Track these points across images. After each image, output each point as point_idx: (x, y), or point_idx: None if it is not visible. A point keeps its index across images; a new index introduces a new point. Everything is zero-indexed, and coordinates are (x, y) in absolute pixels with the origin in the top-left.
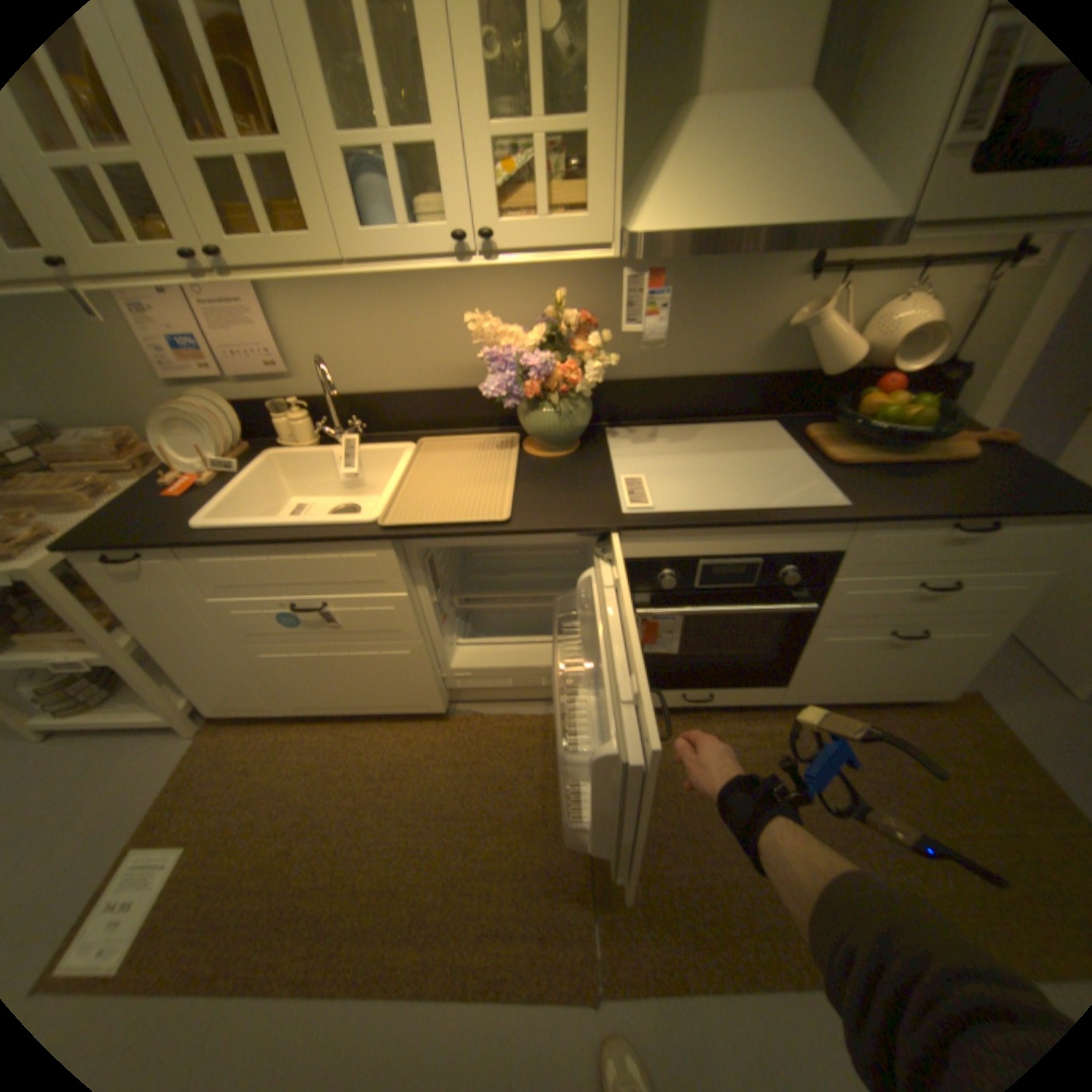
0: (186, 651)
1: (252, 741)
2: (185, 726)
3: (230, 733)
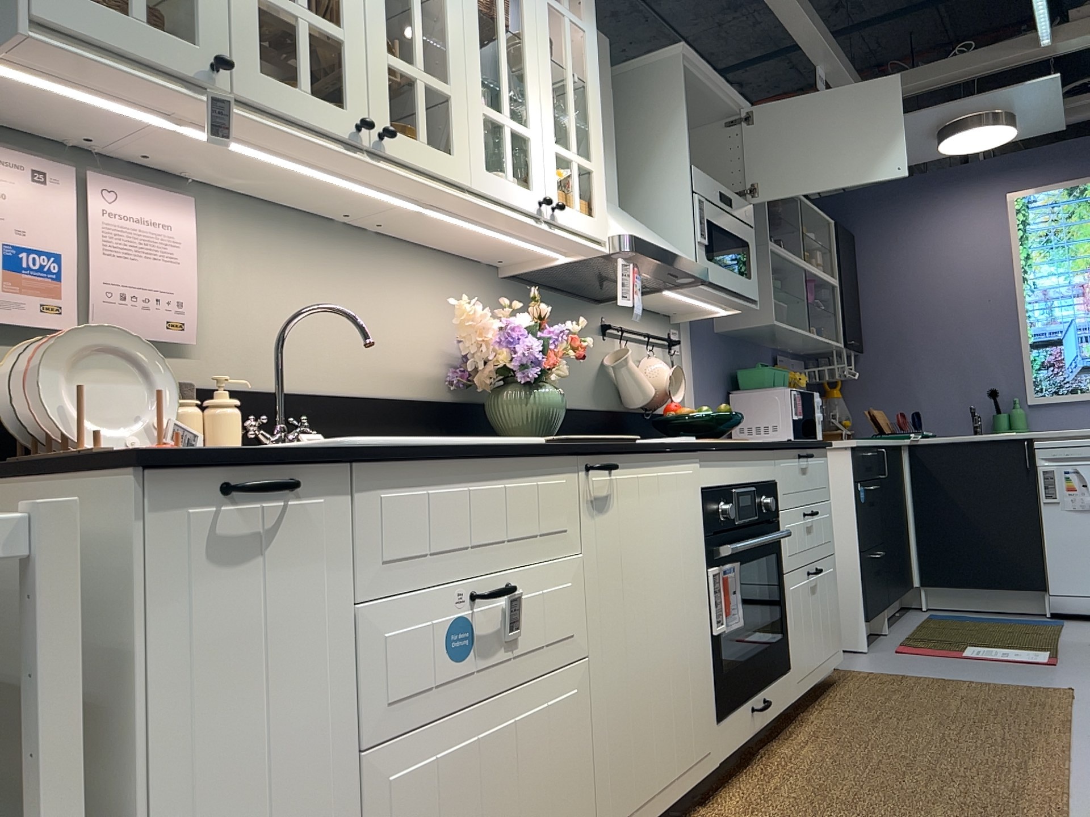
0: None
1: None
2: None
3: None
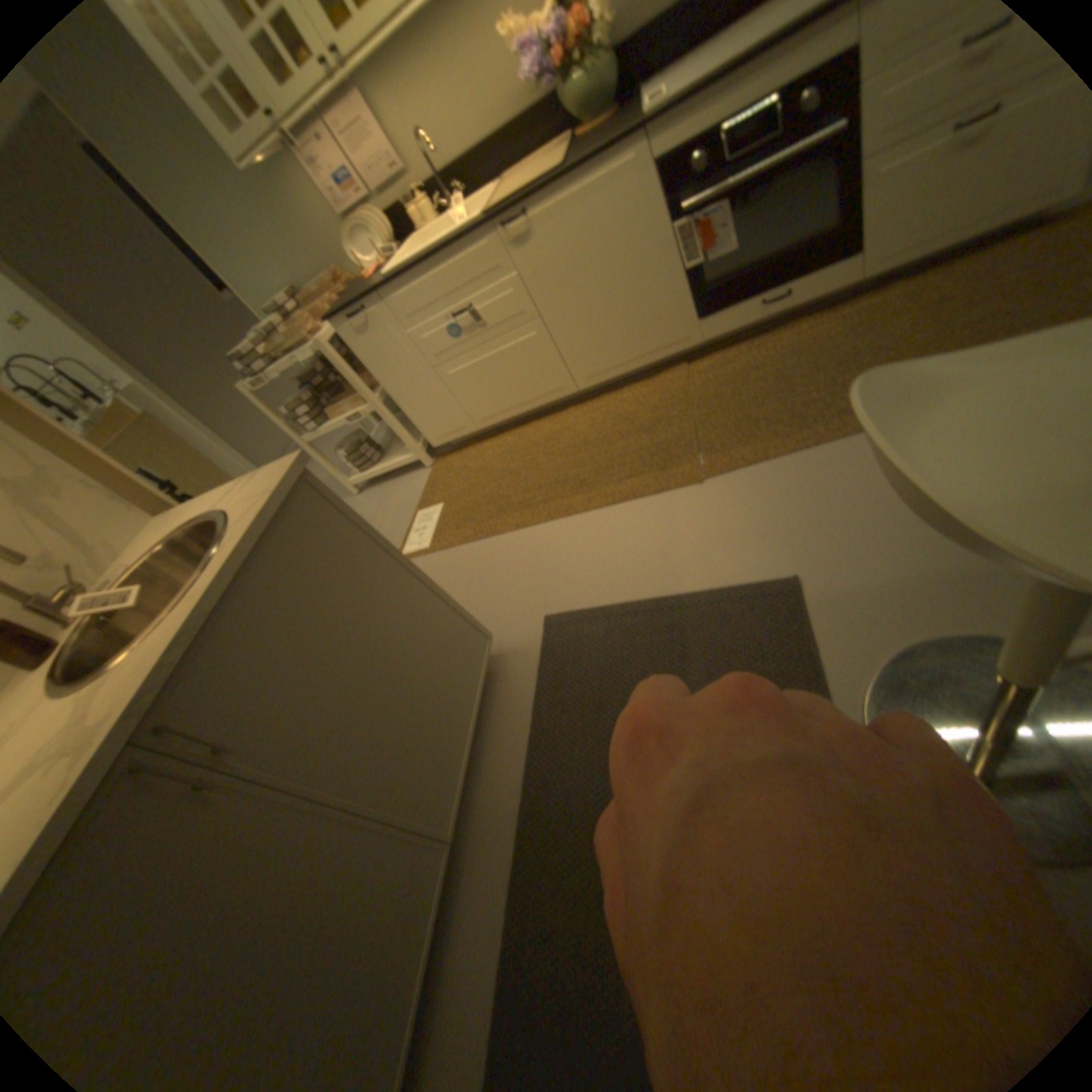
0: (409, 385)
1: (466, 455)
2: (427, 457)
3: (453, 457)
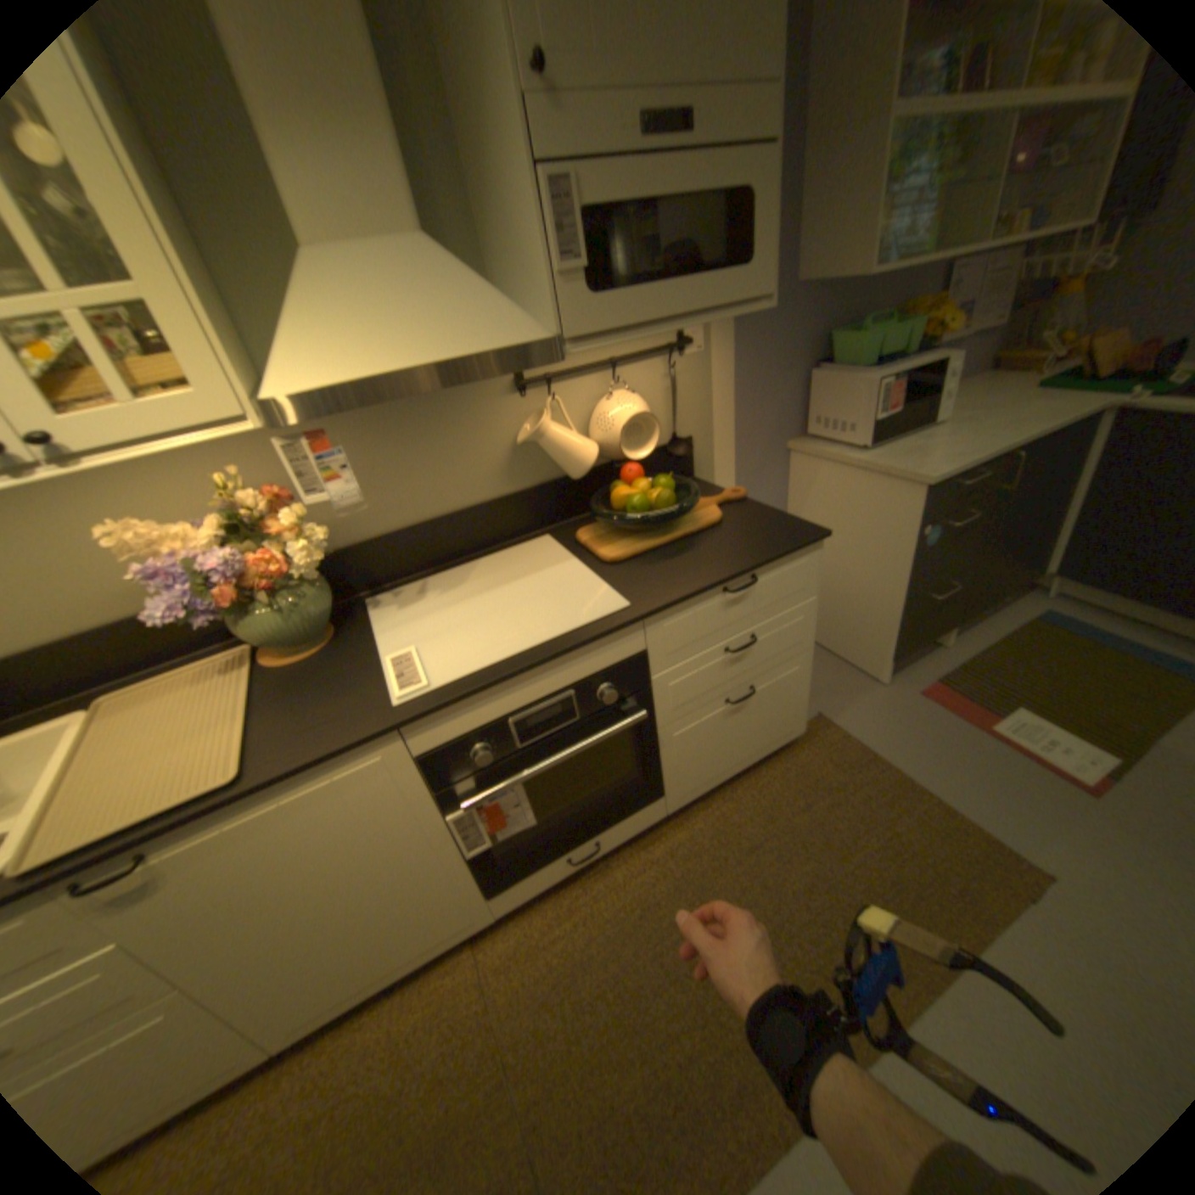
0: None
1: None
2: None
3: None
